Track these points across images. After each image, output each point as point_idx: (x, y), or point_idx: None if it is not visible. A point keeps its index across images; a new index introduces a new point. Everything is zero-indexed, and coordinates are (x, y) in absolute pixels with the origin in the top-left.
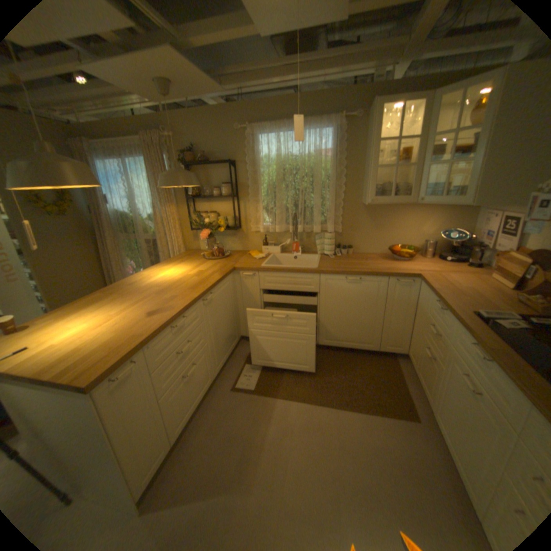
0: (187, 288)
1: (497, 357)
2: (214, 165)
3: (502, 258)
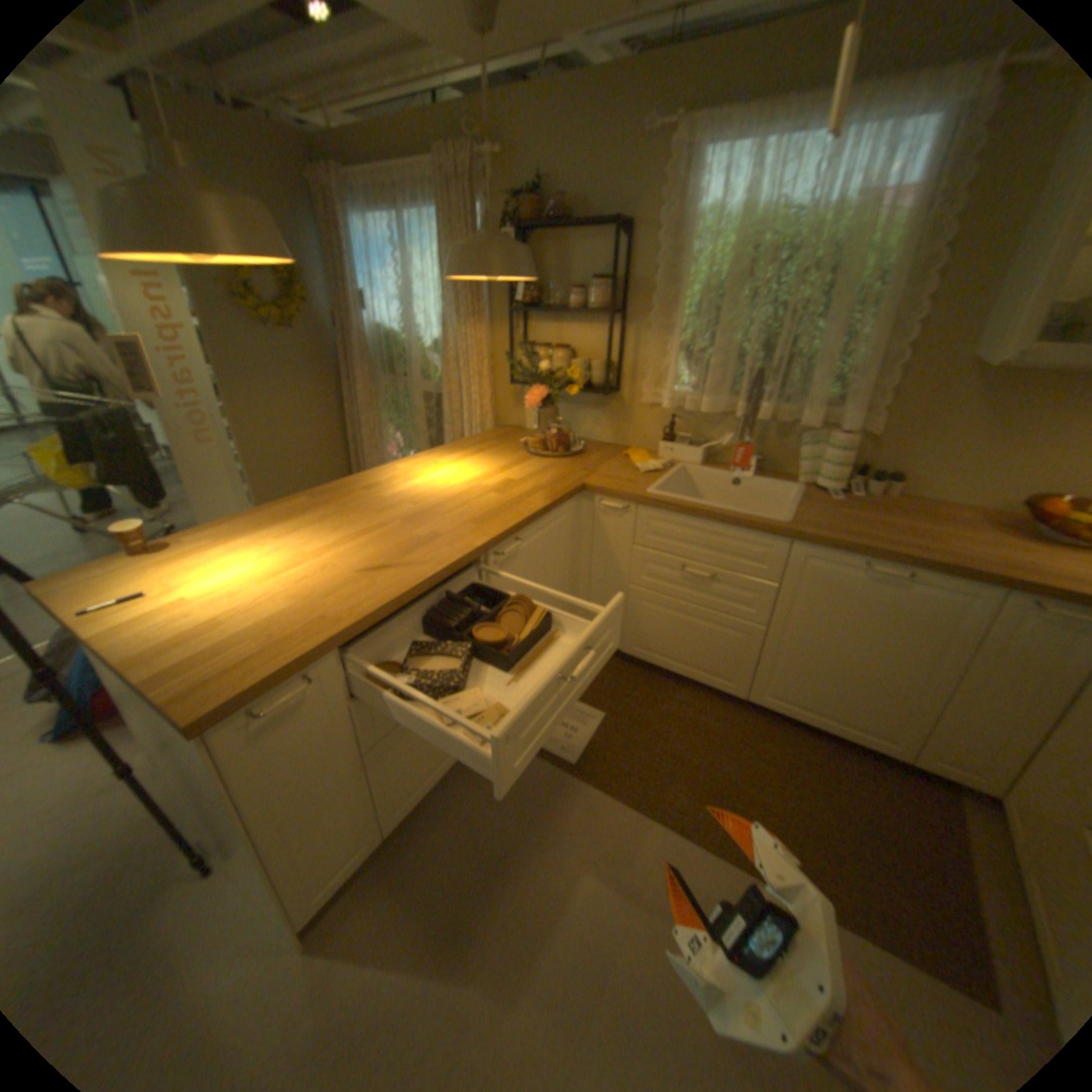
0: (467, 519)
1: None
2: (581, 230)
3: None
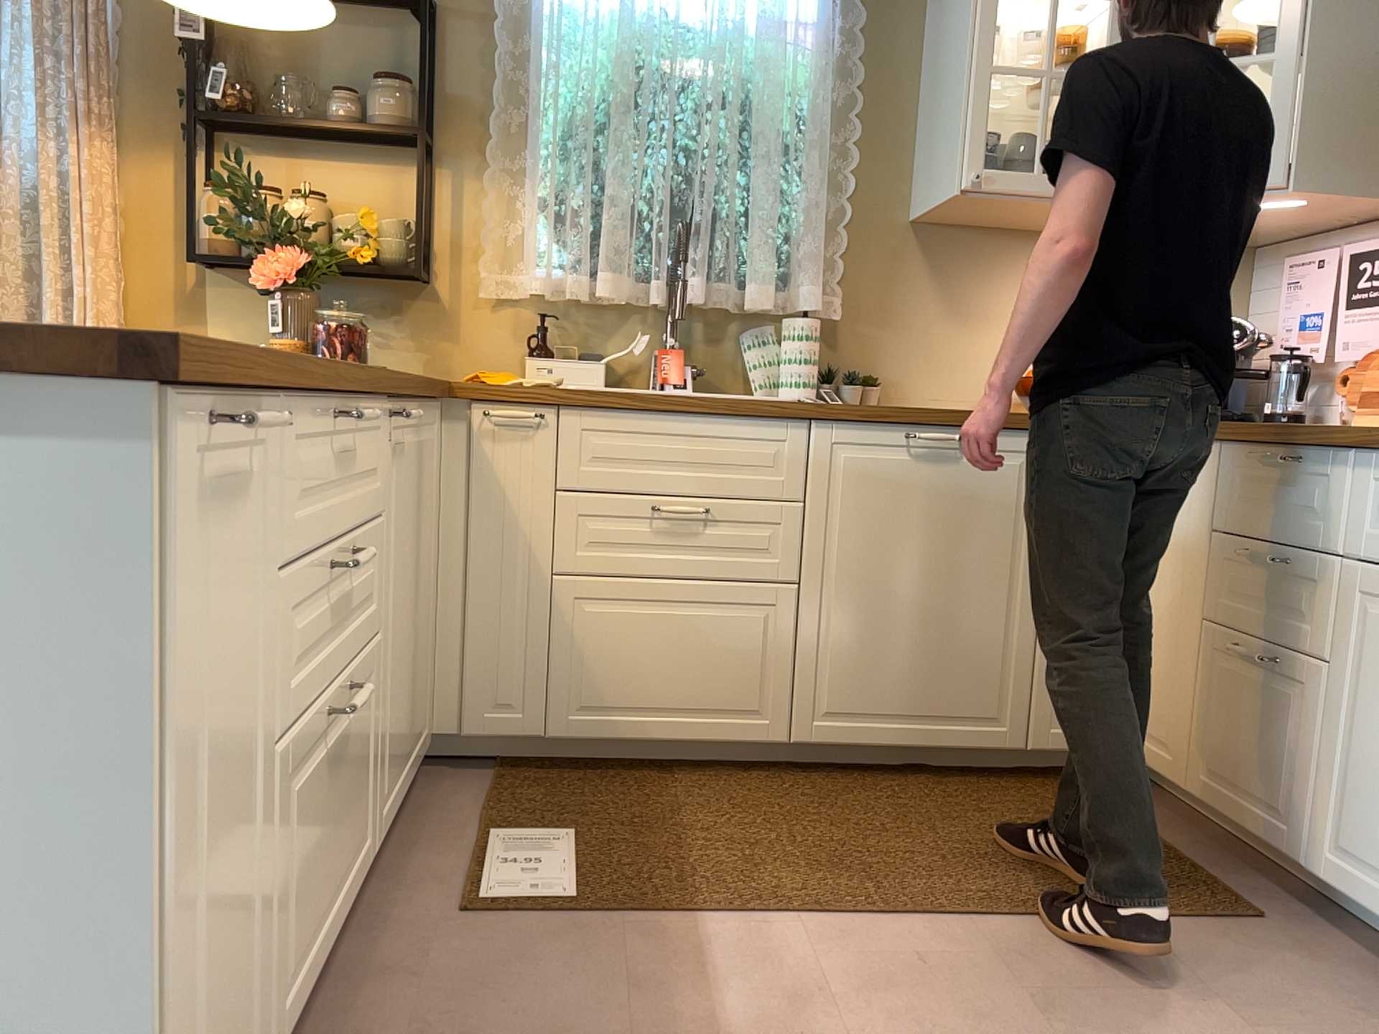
0: None
1: None
2: (345, 11)
3: (1368, 372)
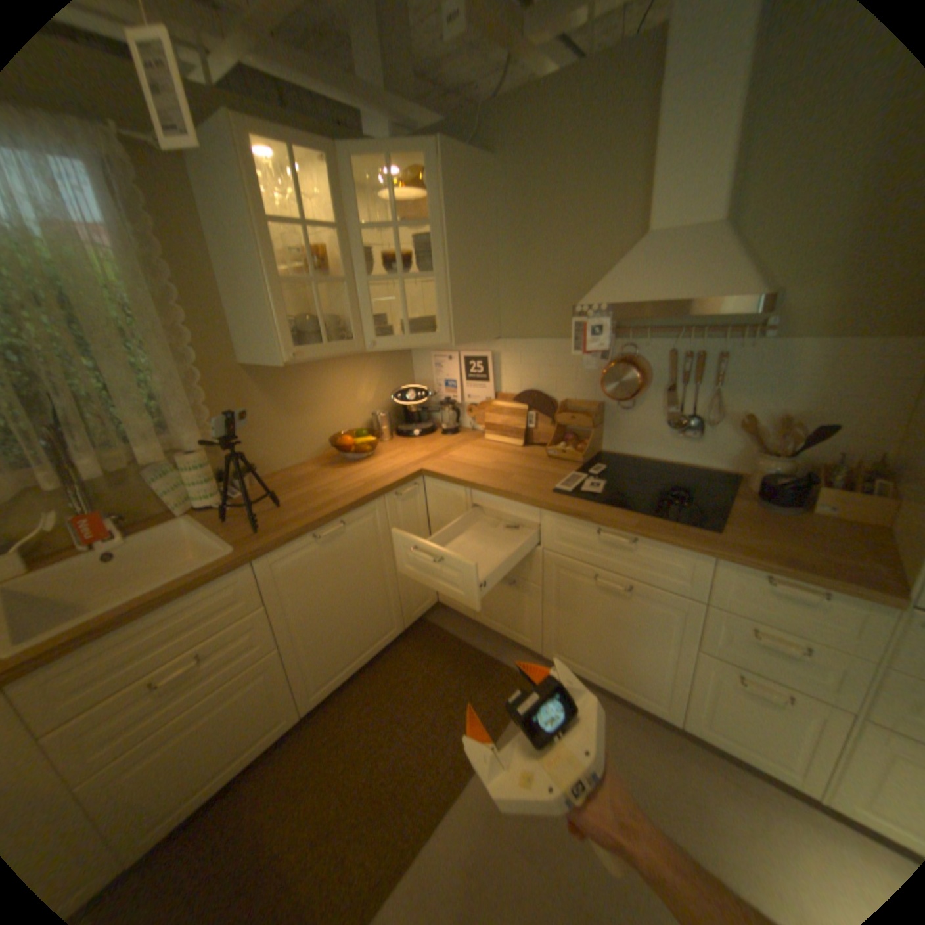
0: None
1: (649, 532)
2: None
3: (482, 412)
